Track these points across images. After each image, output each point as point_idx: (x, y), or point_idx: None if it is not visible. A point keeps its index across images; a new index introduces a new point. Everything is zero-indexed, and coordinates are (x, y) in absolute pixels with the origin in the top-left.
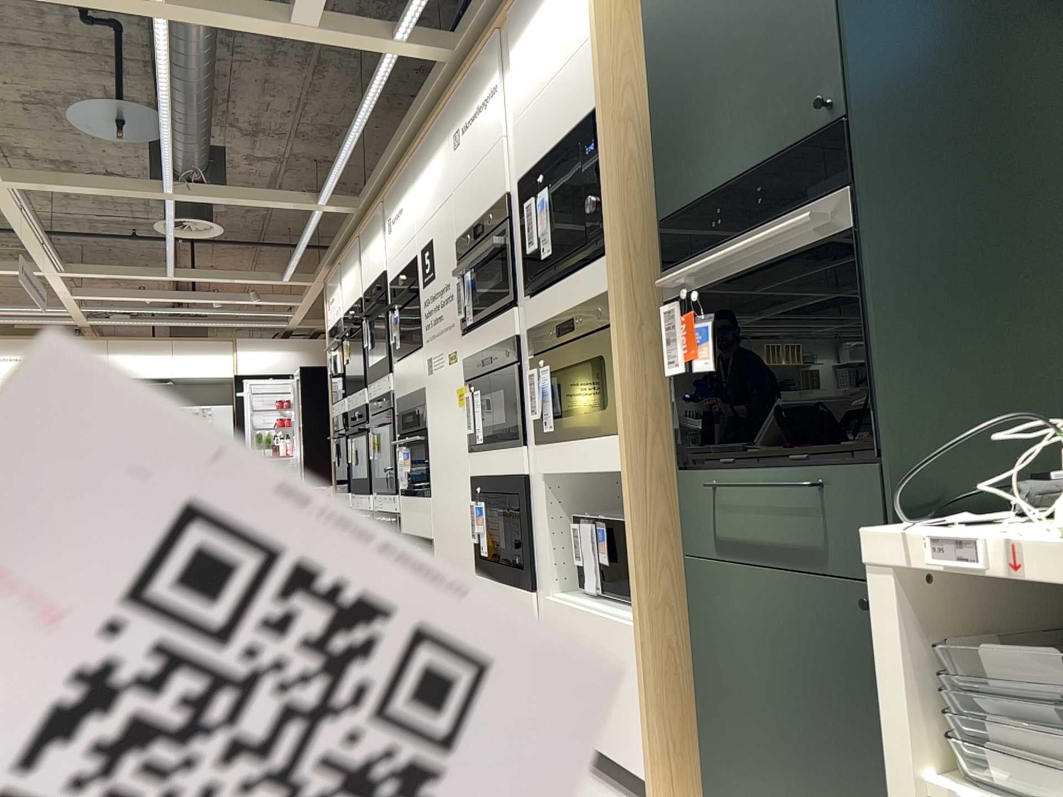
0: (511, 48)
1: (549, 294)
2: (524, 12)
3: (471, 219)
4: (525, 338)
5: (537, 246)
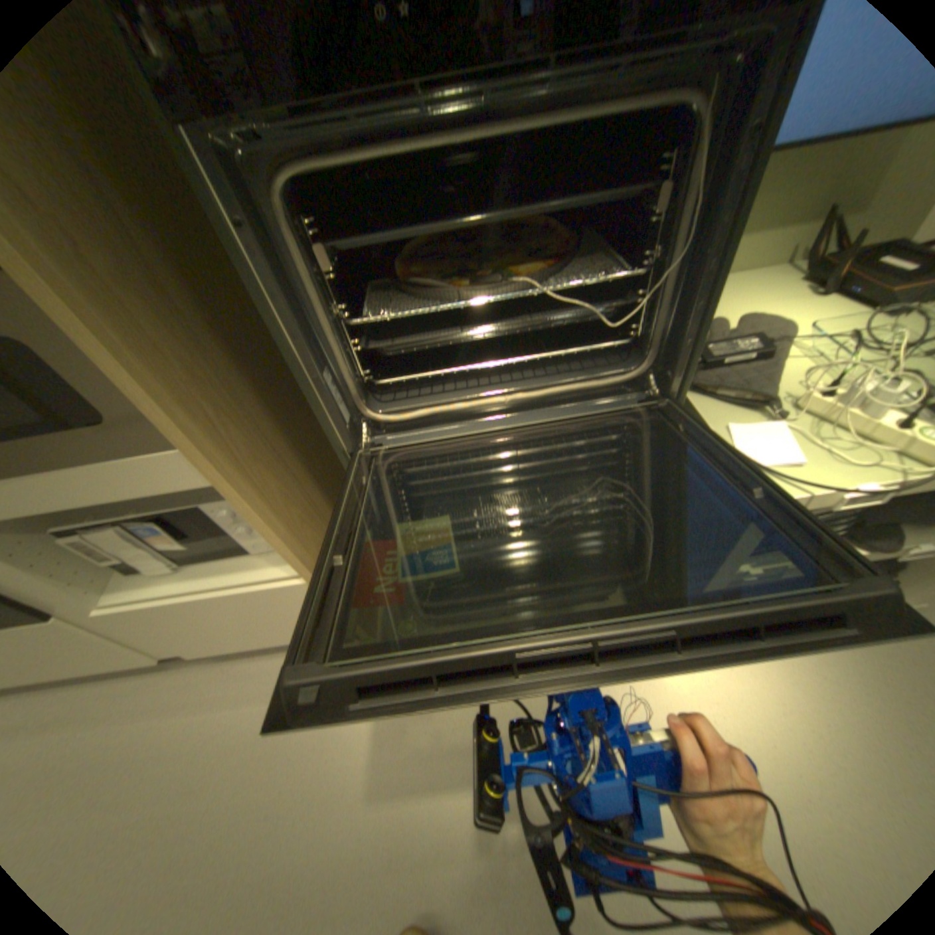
0: None
1: None
2: None
3: None
4: None
5: None
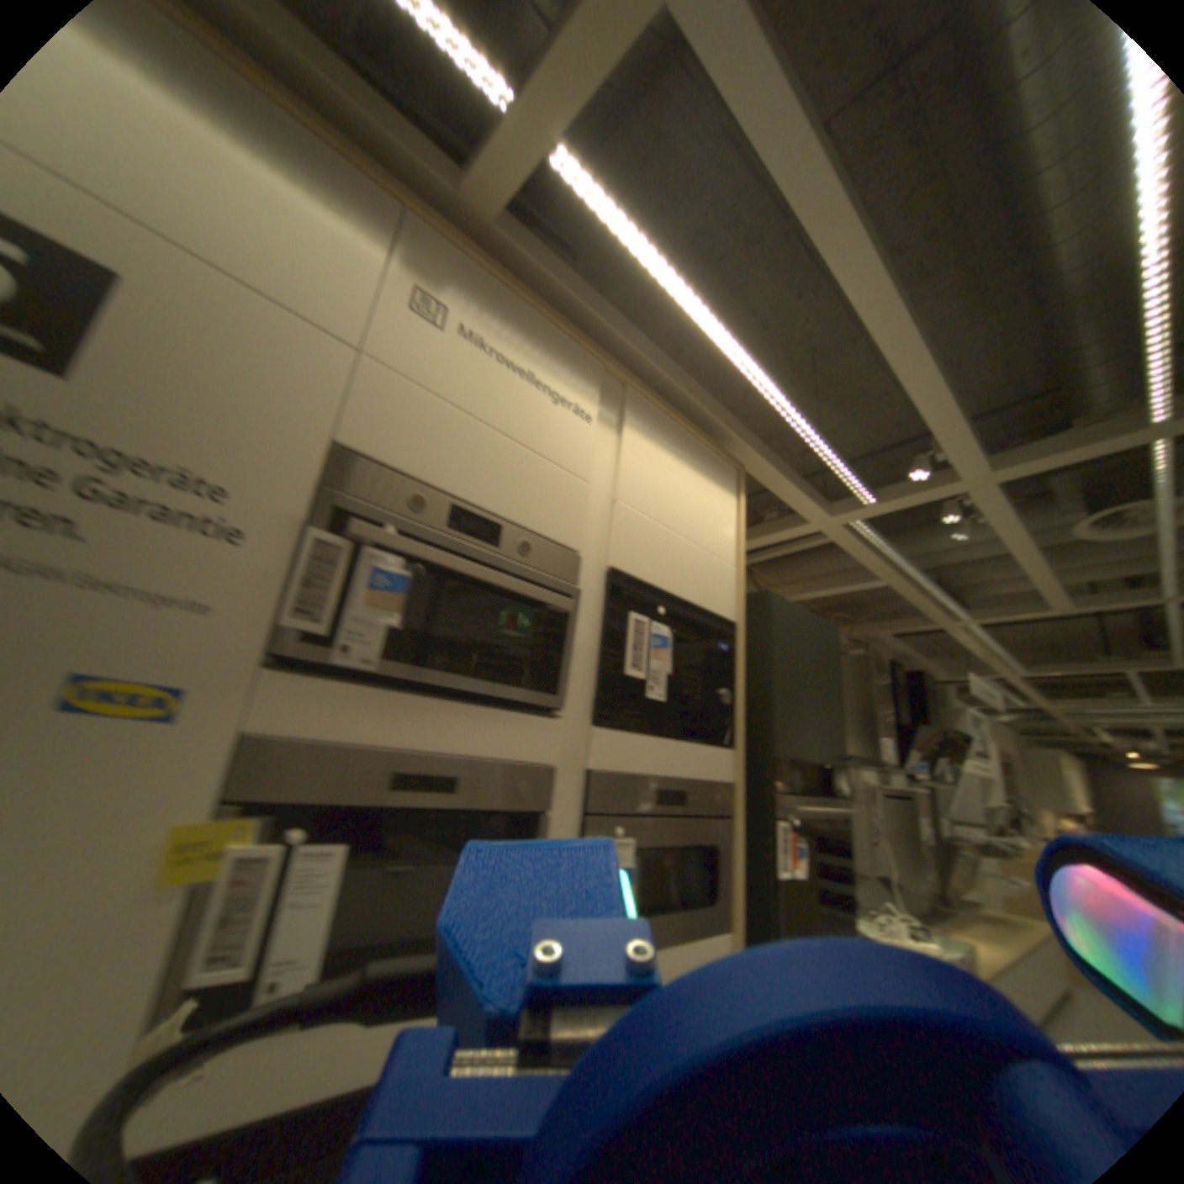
0: (624, 423)
1: (646, 745)
2: (658, 431)
3: (446, 486)
4: (567, 779)
5: (644, 679)
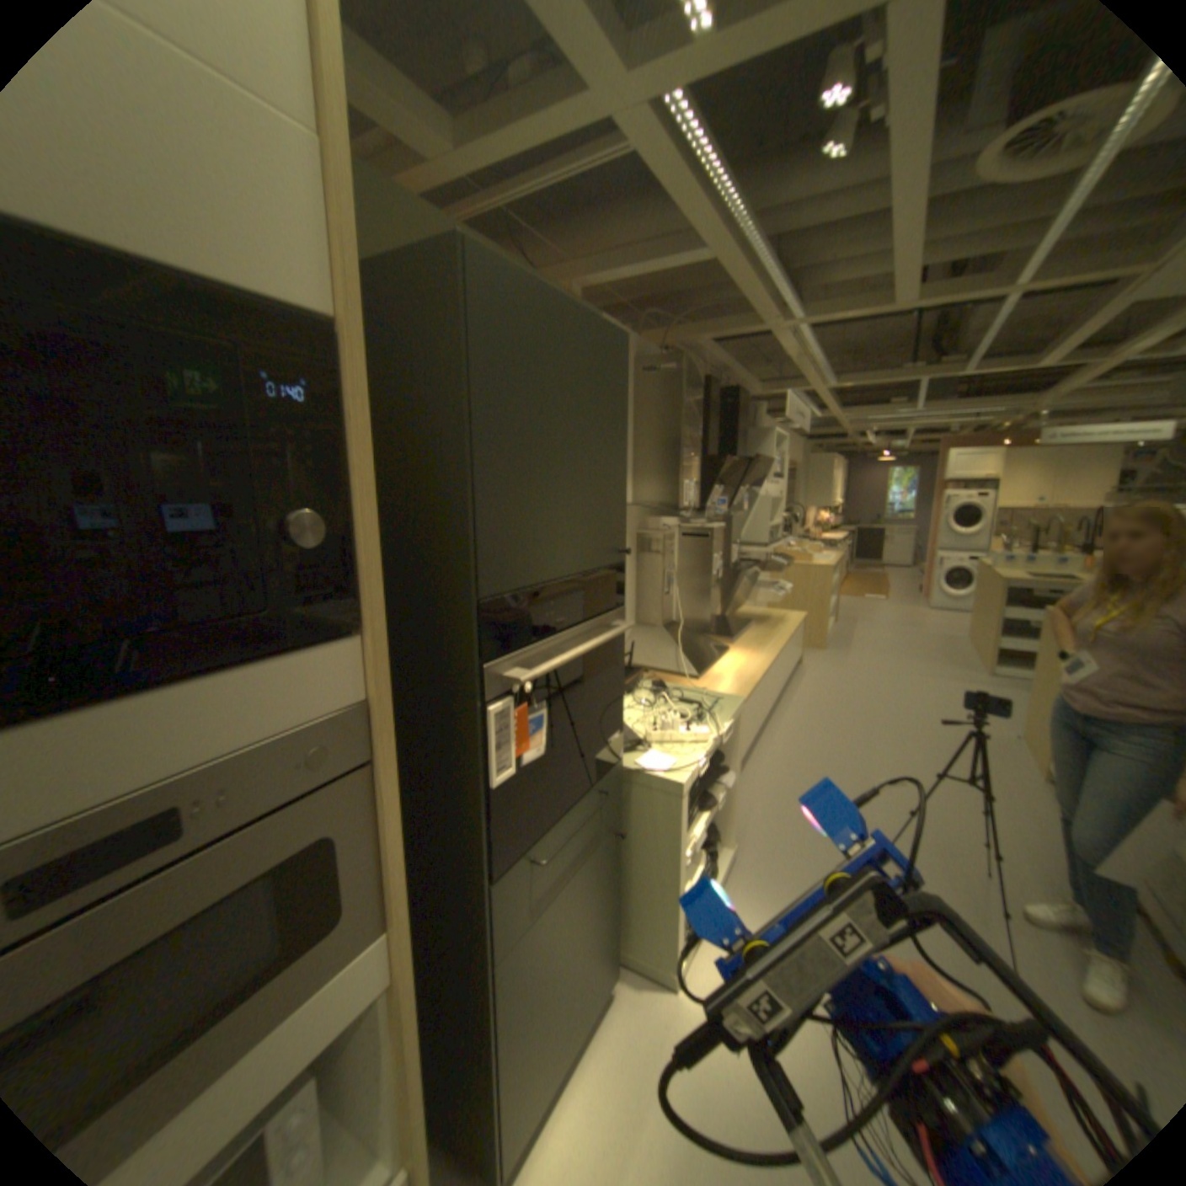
0: None
1: None
2: None
3: None
4: None
5: None
